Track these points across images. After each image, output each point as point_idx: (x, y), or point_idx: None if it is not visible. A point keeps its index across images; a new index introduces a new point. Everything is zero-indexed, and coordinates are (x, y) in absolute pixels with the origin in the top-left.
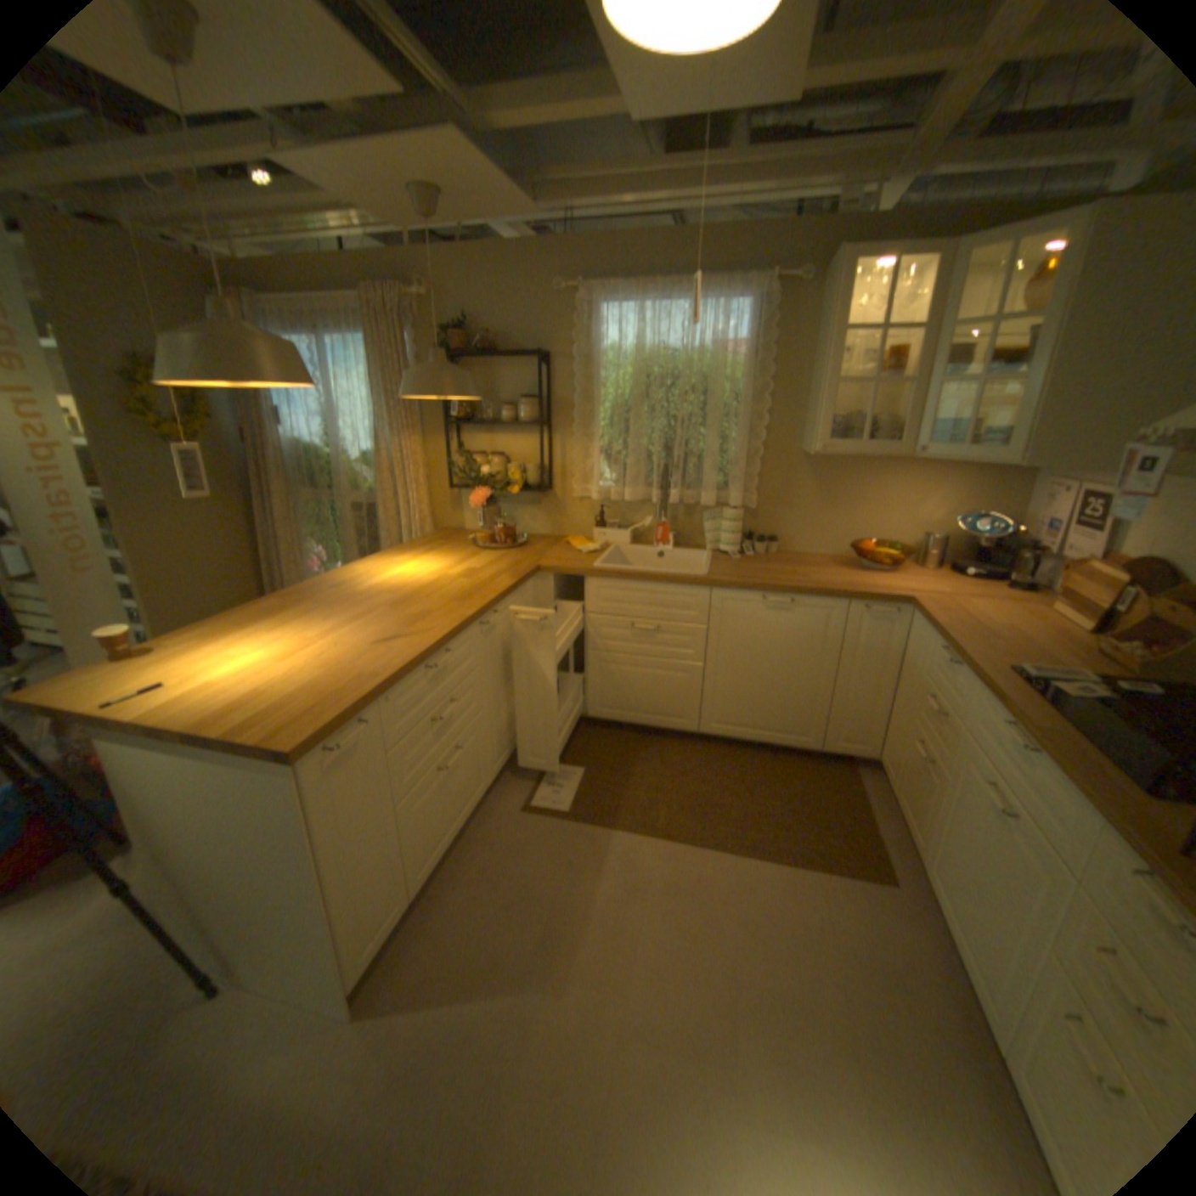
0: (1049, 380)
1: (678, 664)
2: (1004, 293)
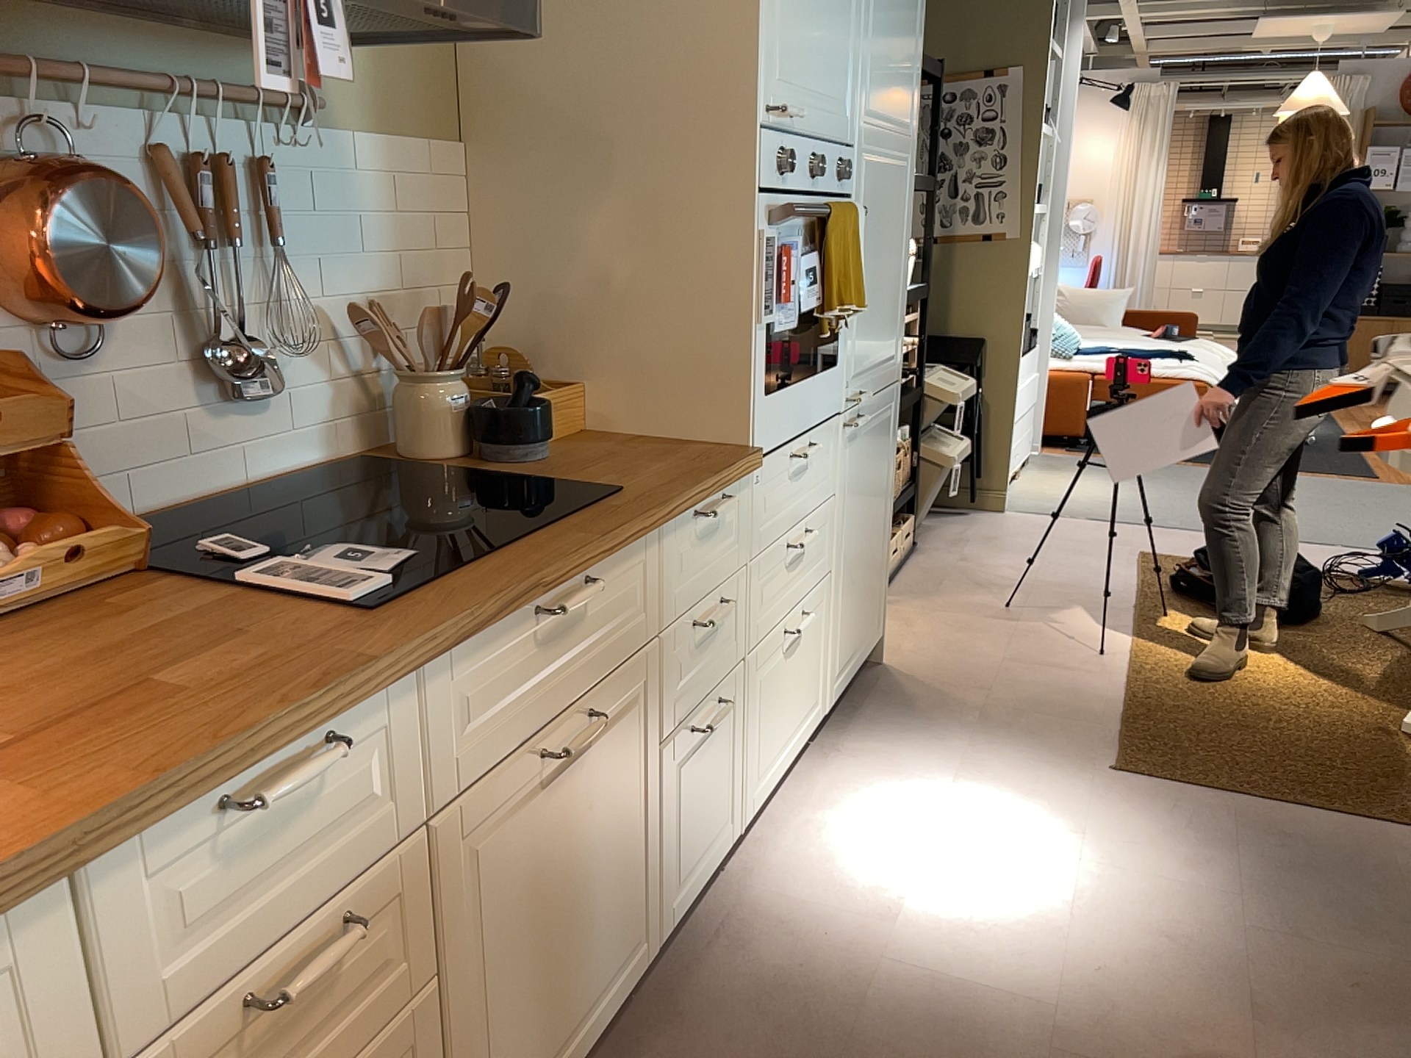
0: None
1: None
2: None
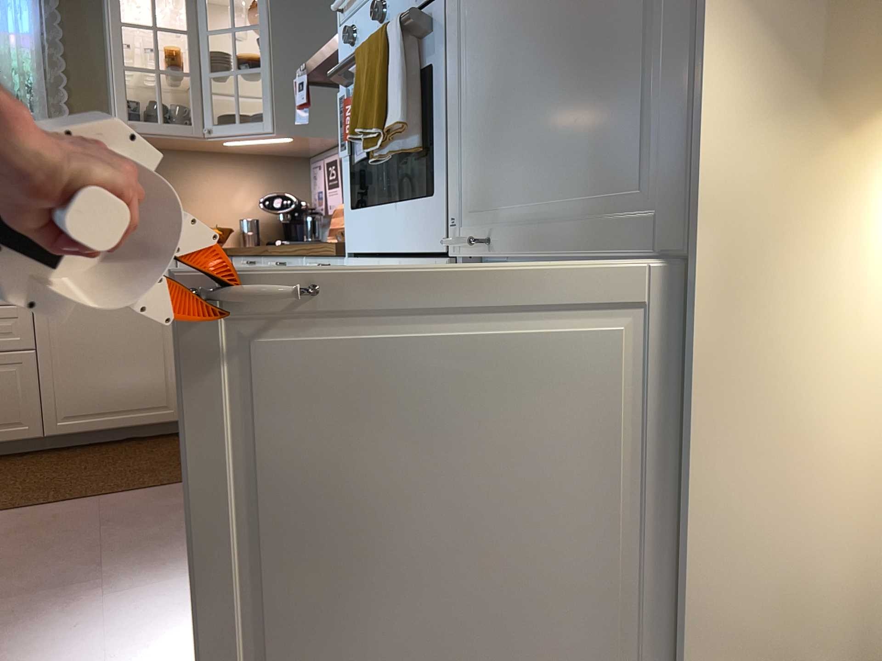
0: (272, 72)
1: (1, 357)
2: (232, 12)
